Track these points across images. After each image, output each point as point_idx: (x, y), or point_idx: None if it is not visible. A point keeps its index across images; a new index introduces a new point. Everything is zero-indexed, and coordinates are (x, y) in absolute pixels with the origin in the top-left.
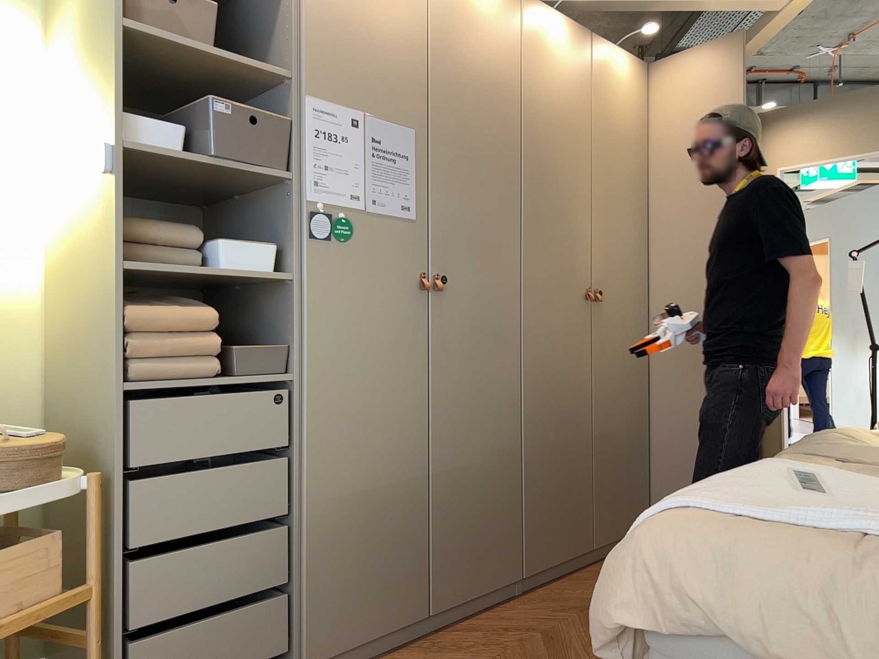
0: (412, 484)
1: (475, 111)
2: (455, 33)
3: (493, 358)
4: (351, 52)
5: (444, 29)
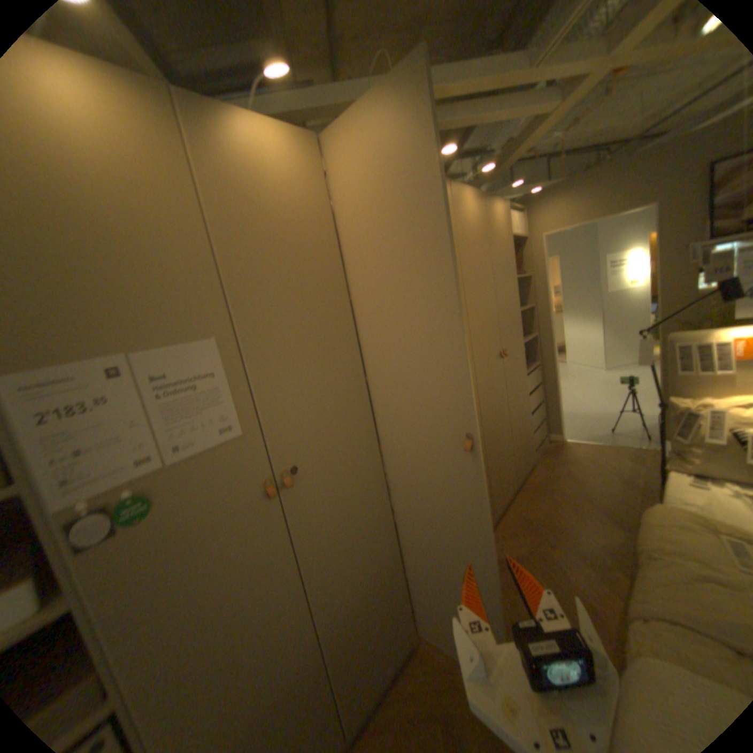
0: (302, 666)
1: (288, 287)
2: (241, 207)
3: (359, 504)
4: (73, 281)
5: (225, 206)
